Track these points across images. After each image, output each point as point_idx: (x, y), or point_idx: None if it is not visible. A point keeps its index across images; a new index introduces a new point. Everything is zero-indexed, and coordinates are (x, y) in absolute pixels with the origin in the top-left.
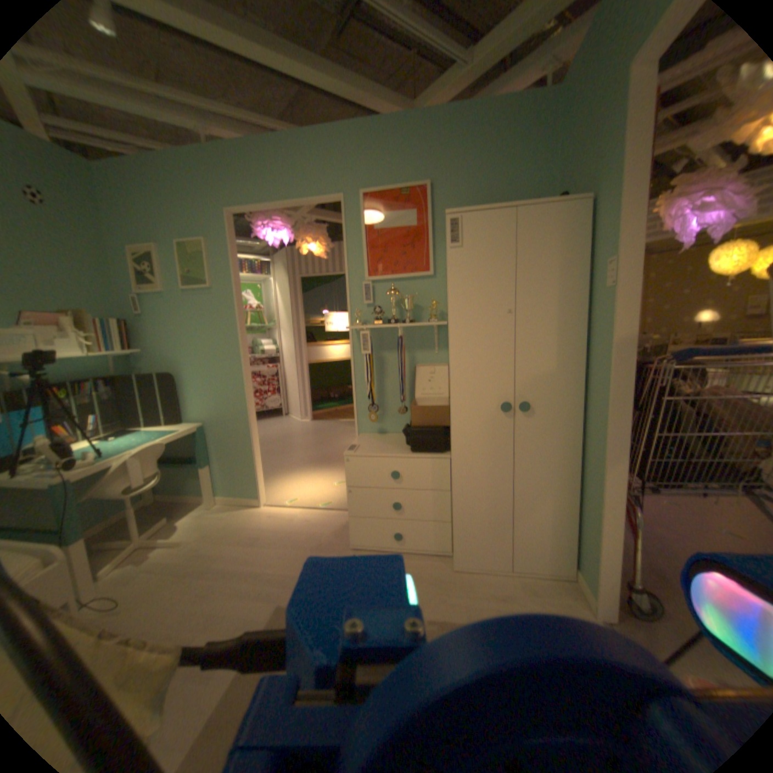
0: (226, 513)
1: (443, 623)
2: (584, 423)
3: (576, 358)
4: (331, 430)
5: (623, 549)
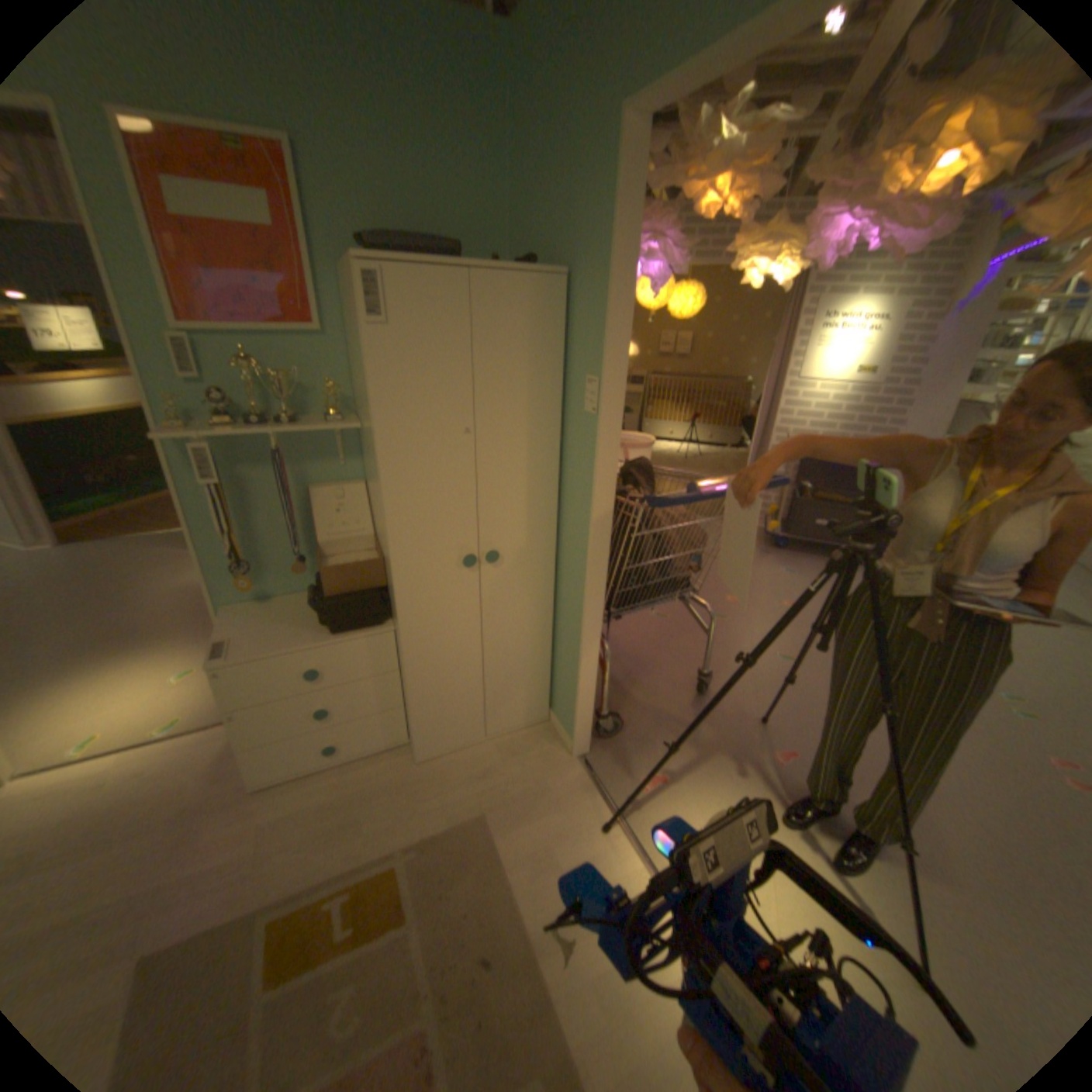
0: None
1: (421, 840)
2: (556, 561)
3: (549, 489)
4: (119, 563)
5: (595, 688)
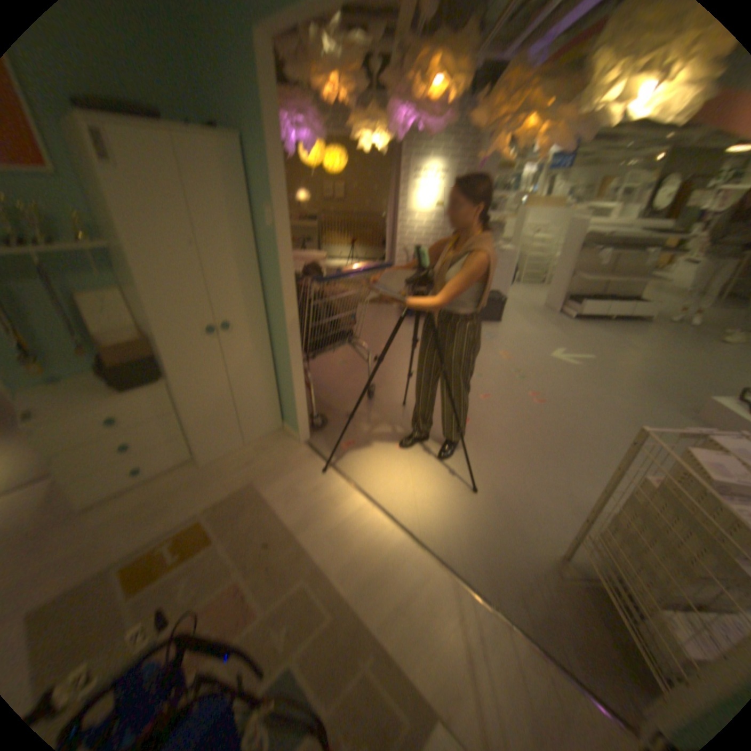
0: None
1: (212, 509)
2: (267, 331)
3: (253, 284)
4: None
5: (305, 402)
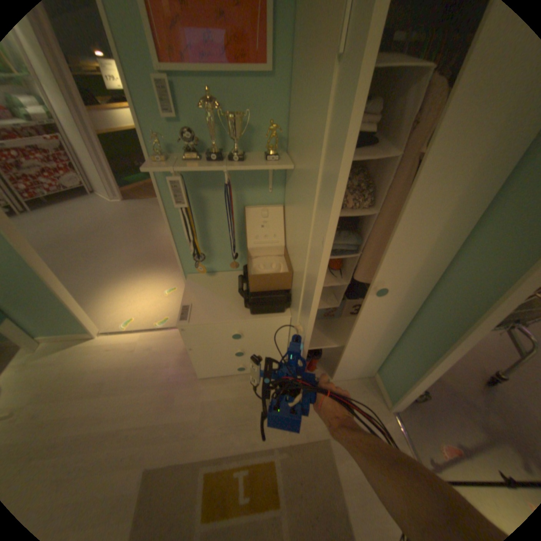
0: (57, 352)
1: (291, 445)
2: (428, 296)
3: (455, 244)
4: (147, 214)
5: (428, 387)
